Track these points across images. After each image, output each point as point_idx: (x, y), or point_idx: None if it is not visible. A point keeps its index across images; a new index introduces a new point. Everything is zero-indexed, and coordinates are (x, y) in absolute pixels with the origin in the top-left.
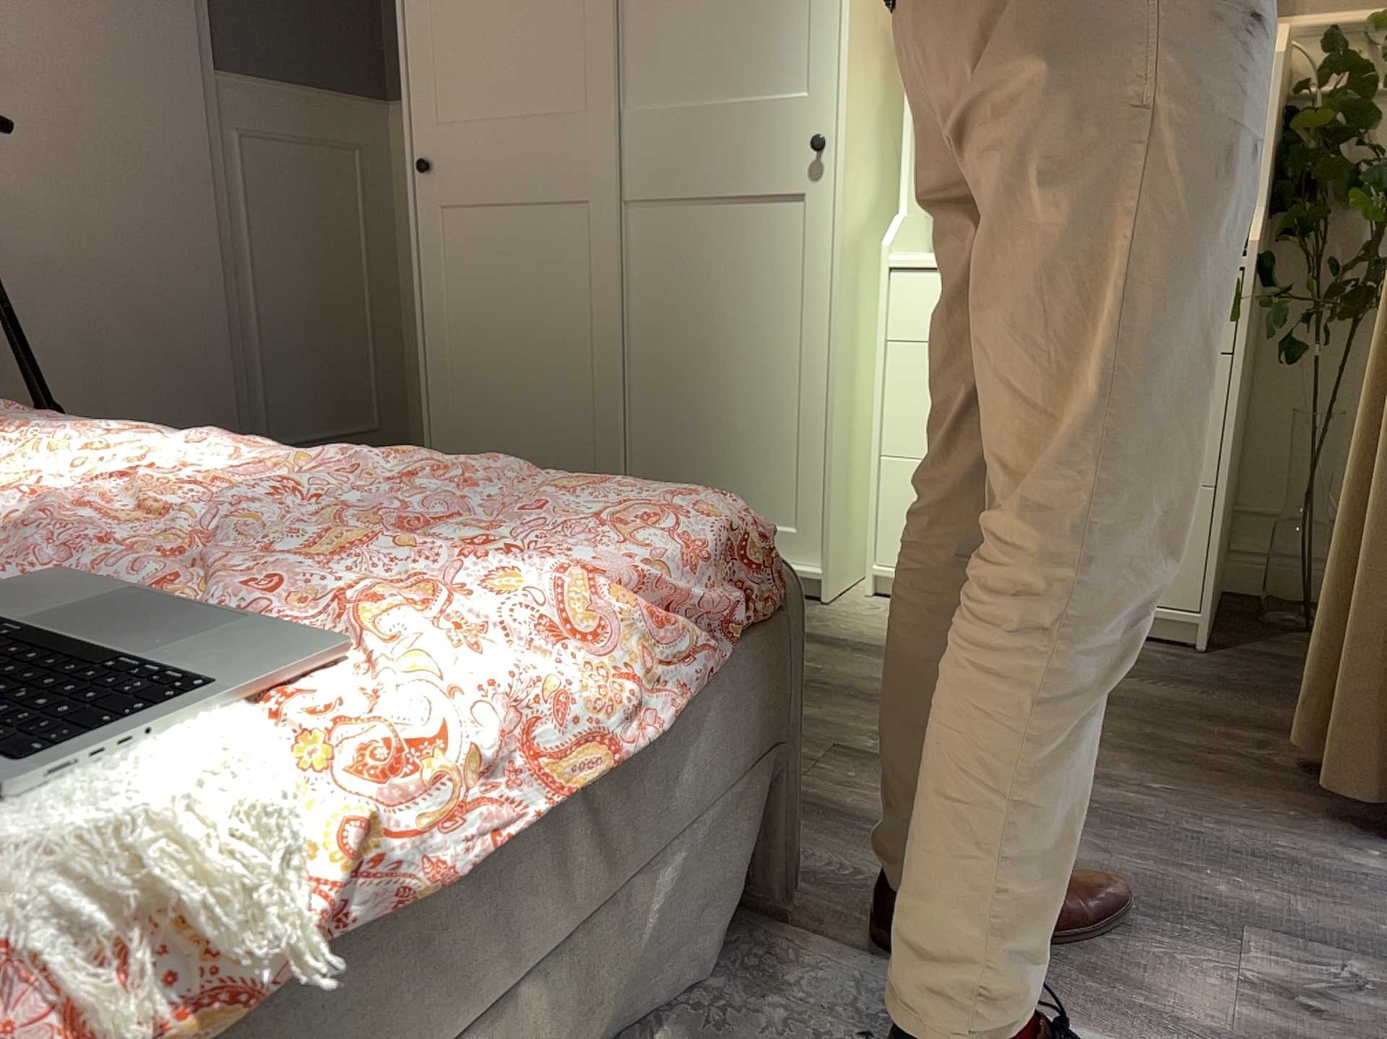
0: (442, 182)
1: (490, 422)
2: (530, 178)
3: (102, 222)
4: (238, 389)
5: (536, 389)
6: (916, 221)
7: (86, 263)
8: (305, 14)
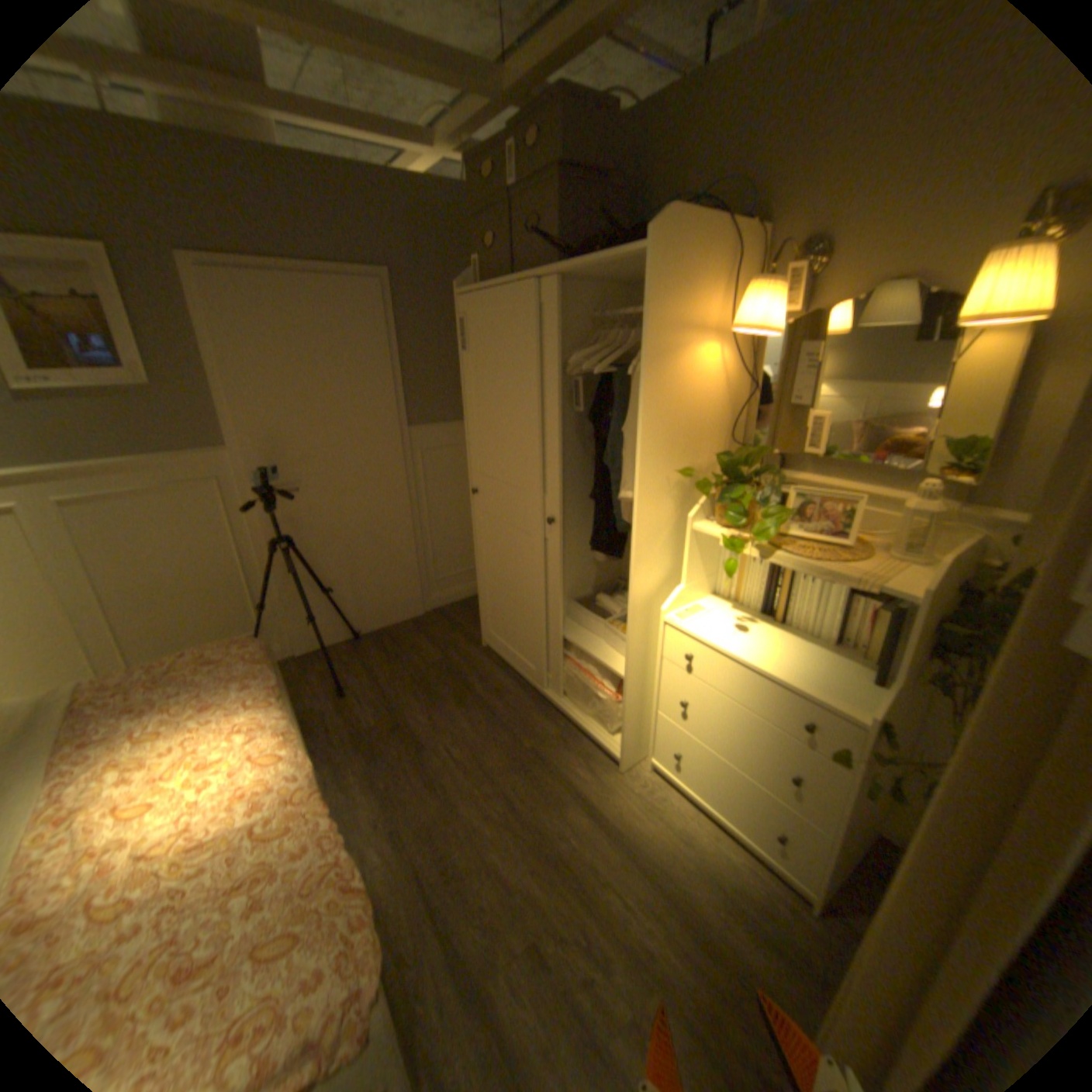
0: (482, 500)
1: (500, 612)
2: (510, 514)
3: (353, 505)
4: (418, 560)
5: (515, 607)
6: (699, 582)
7: (346, 523)
8: (454, 388)
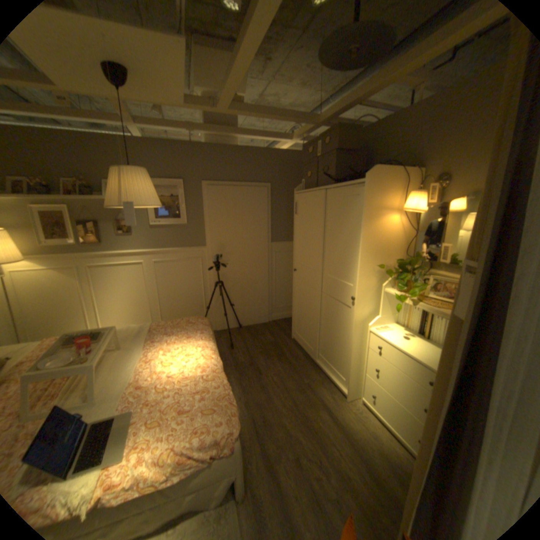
0: (297, 274)
1: (301, 323)
2: (308, 280)
3: (246, 272)
4: (269, 298)
5: (307, 321)
6: (389, 316)
7: (243, 279)
8: (291, 228)
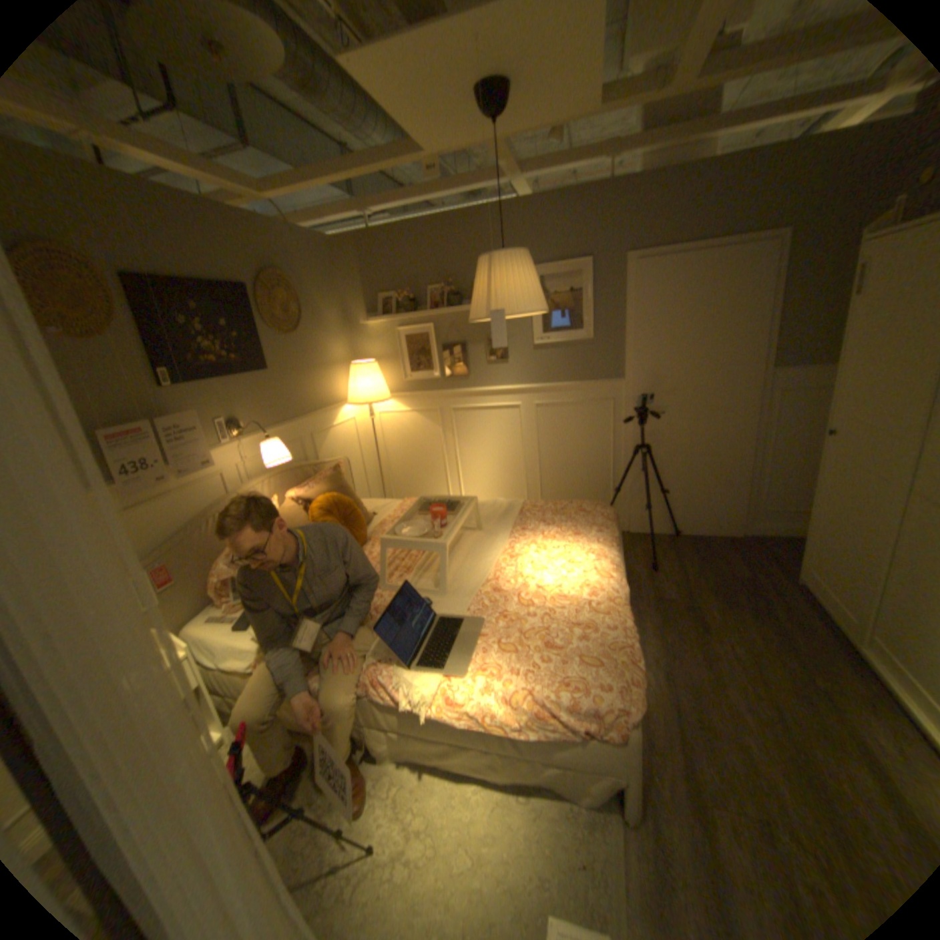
0: (839, 443)
1: (830, 556)
2: (871, 460)
3: (703, 431)
4: (752, 489)
5: (850, 555)
6: None
7: (694, 445)
8: (839, 331)
